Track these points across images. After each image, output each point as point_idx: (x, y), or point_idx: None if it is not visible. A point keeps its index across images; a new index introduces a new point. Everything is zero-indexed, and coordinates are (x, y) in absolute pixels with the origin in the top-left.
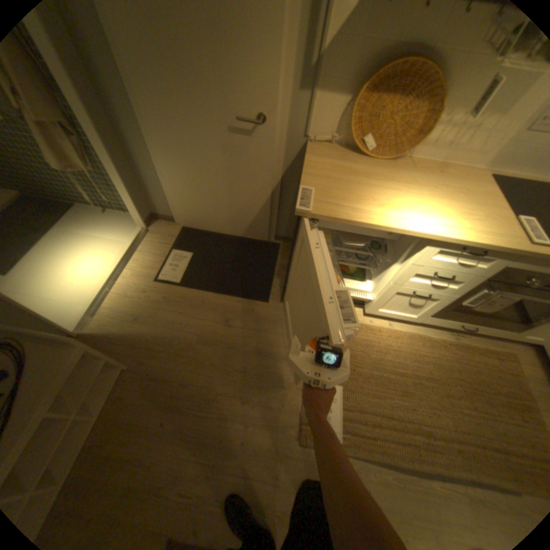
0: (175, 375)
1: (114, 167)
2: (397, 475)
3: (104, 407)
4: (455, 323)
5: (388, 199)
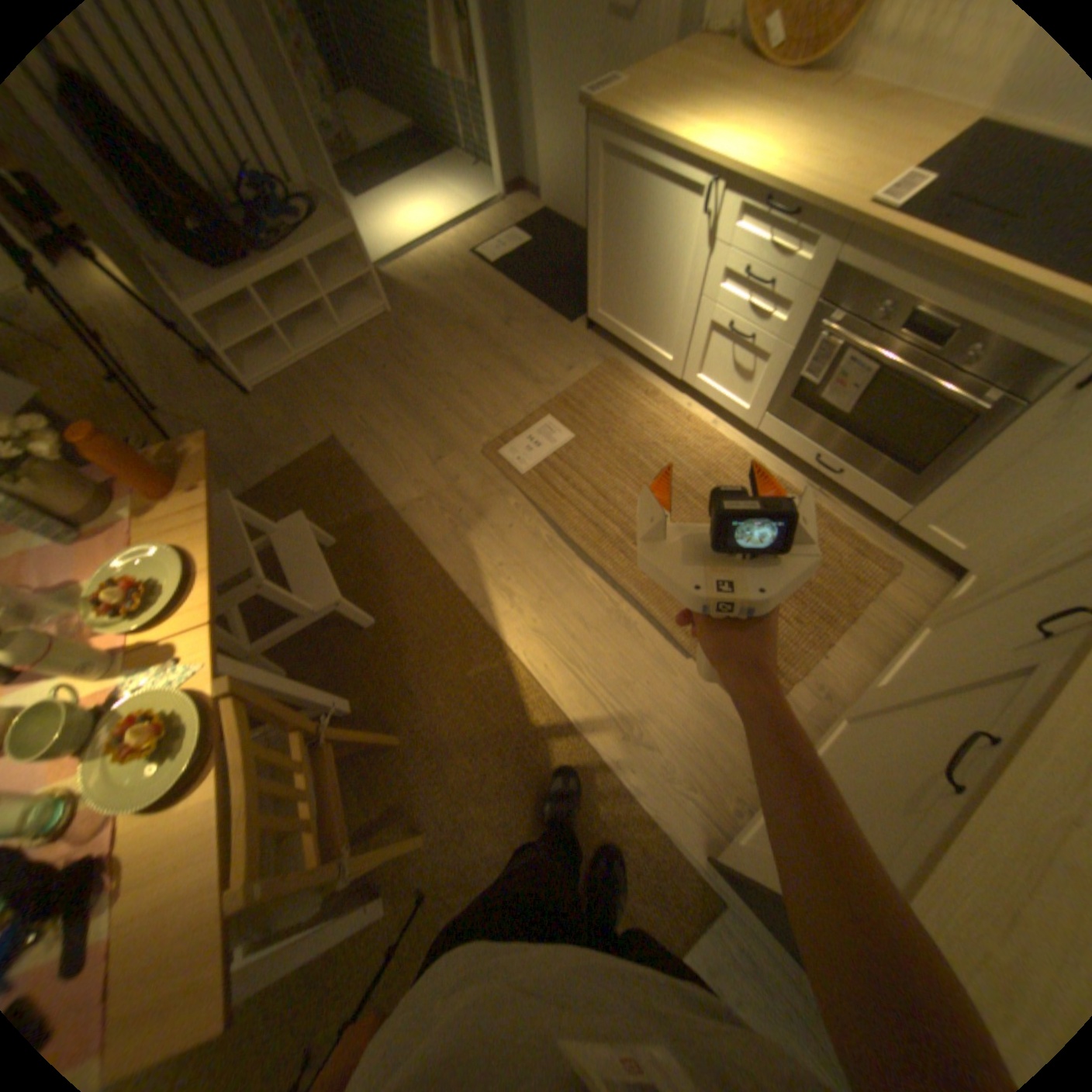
0: (421, 340)
1: (491, 86)
2: (553, 538)
3: (352, 332)
4: (804, 441)
5: (712, 111)
